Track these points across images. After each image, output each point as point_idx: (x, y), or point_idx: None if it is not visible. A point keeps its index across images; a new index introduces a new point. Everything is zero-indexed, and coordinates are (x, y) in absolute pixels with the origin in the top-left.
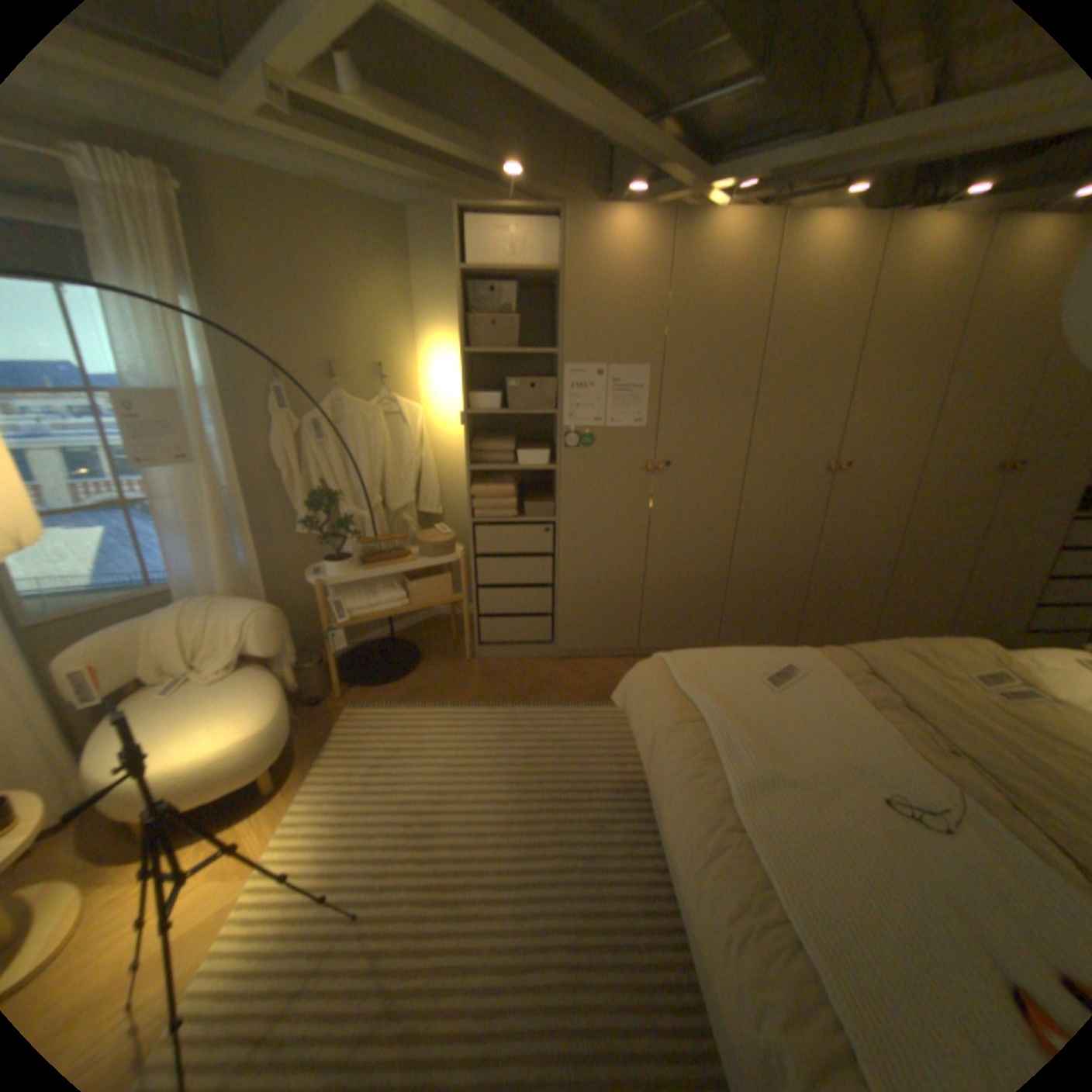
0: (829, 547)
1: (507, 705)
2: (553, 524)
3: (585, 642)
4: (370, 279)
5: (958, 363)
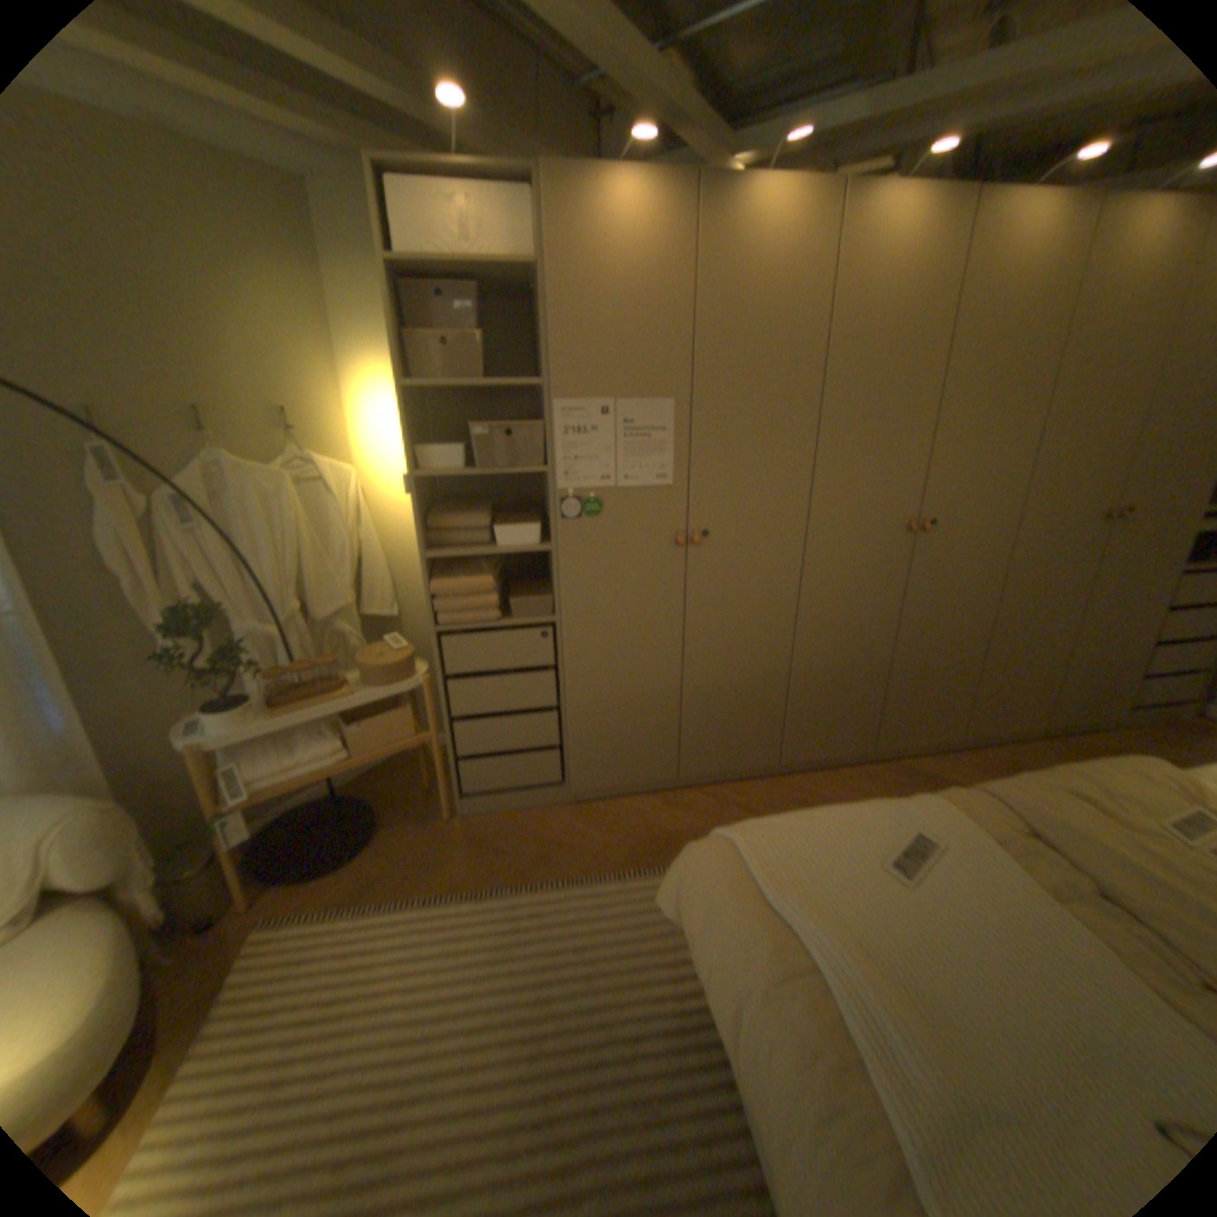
0: (912, 628)
1: (504, 891)
2: (553, 624)
3: (609, 778)
4: (256, 282)
5: (1059, 386)
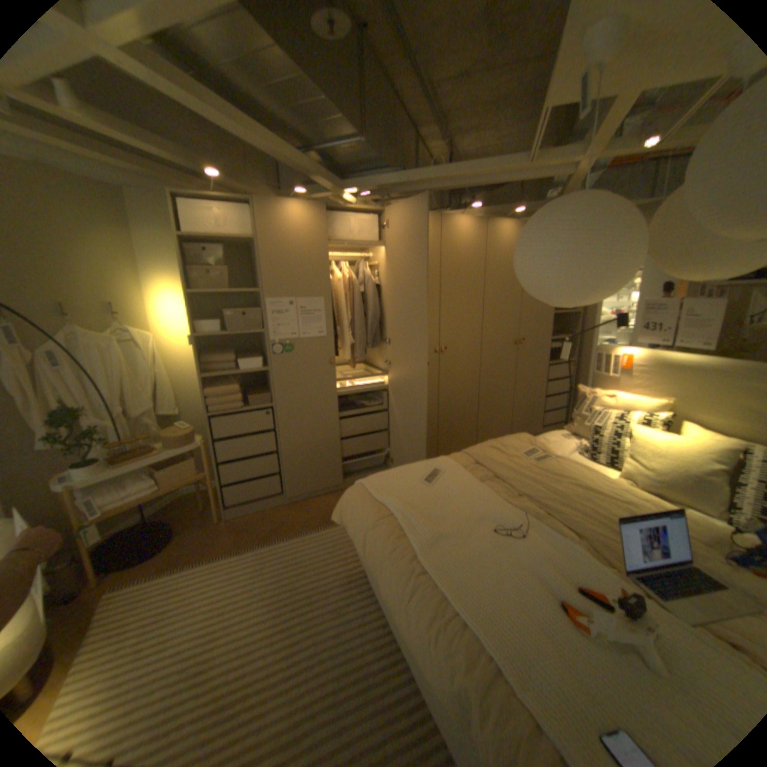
0: (444, 397)
1: (254, 549)
2: (272, 408)
3: (307, 488)
4: (96, 240)
5: (485, 291)
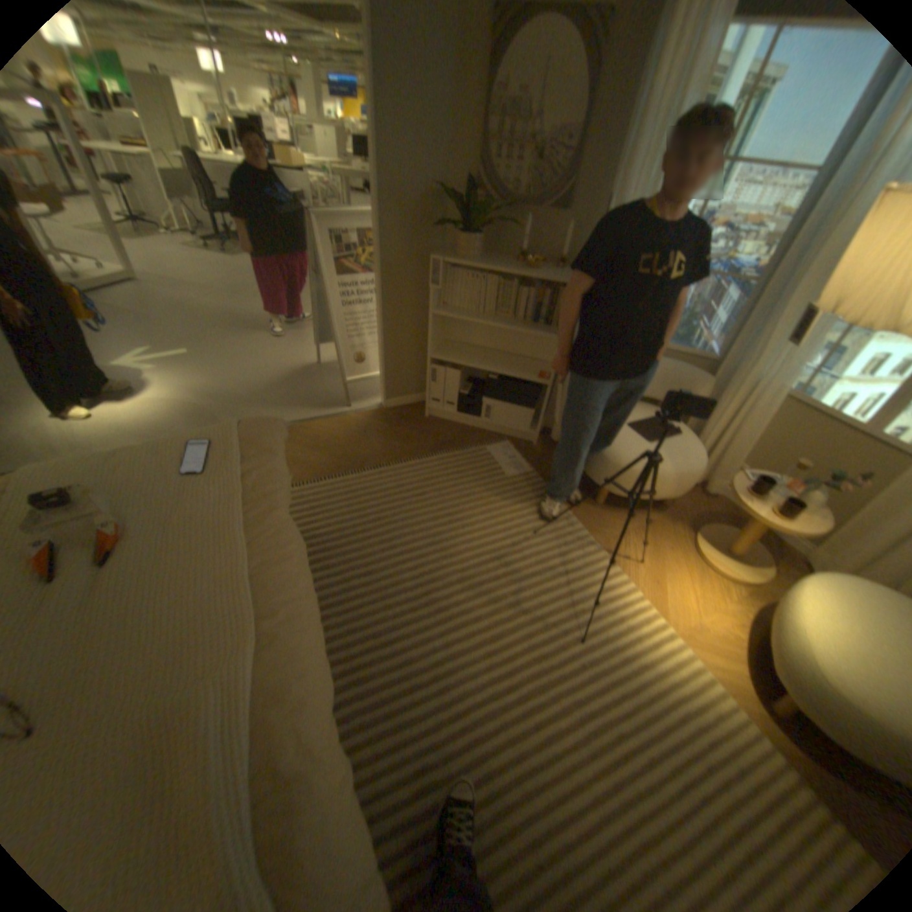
0: None
1: None
2: None
3: None
4: None
5: None
